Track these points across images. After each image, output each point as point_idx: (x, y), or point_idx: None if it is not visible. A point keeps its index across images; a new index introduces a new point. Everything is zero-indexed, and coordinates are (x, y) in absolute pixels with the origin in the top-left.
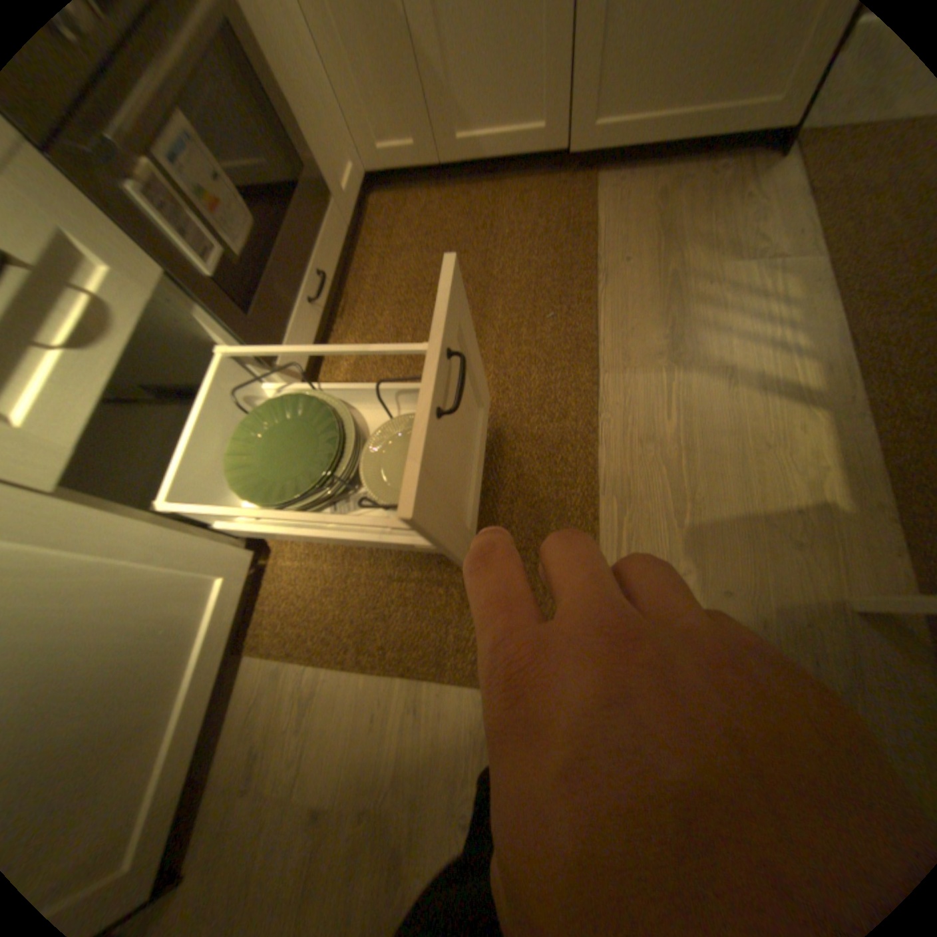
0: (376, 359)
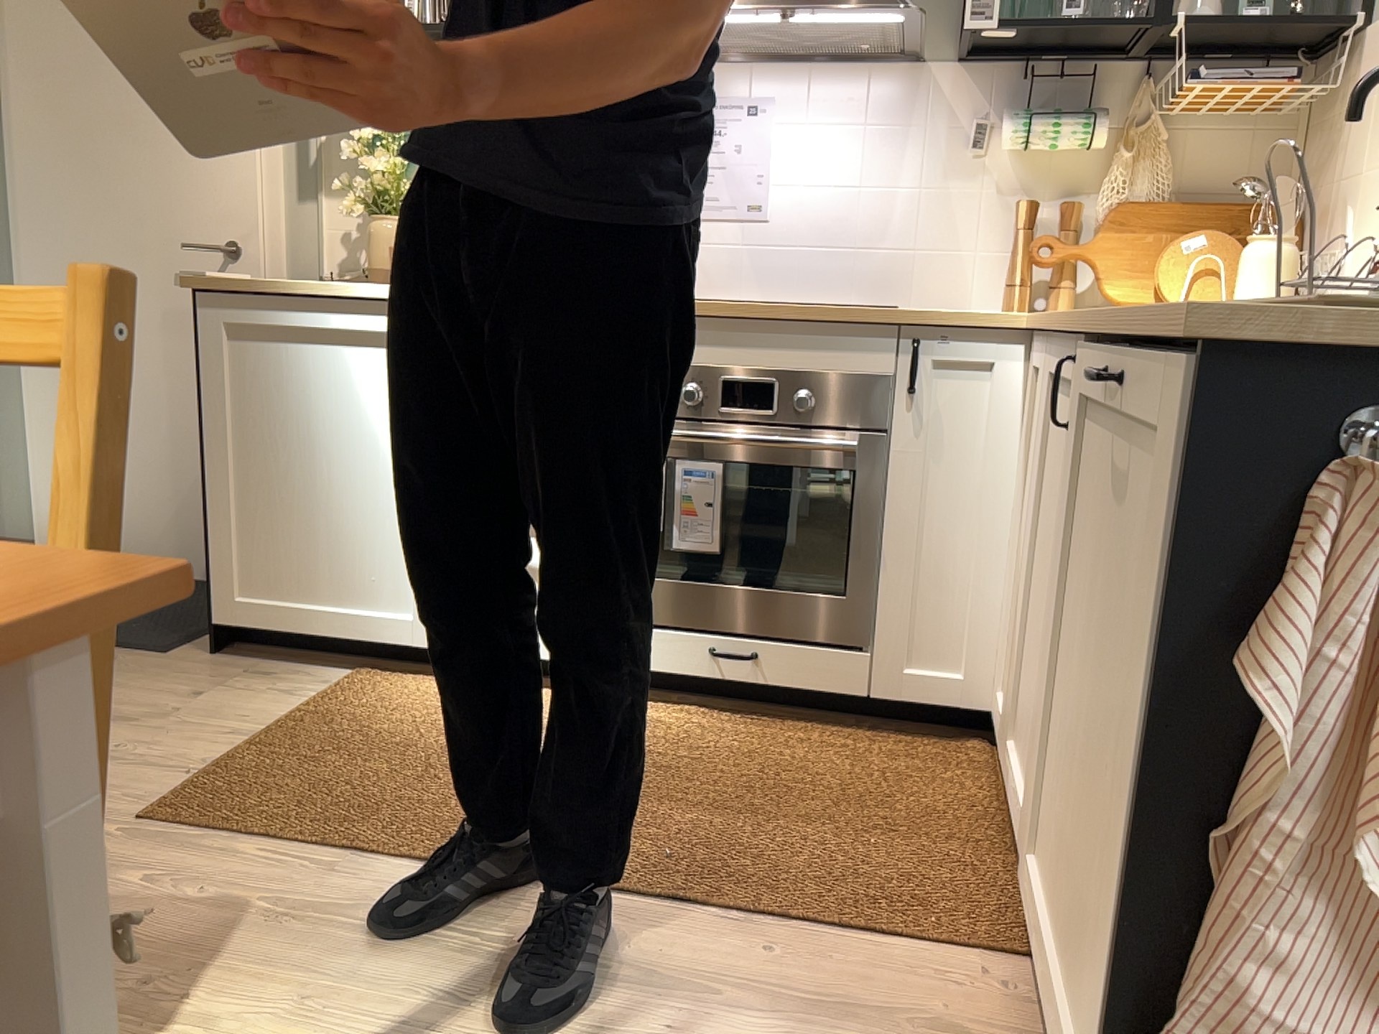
0: (664, 736)
